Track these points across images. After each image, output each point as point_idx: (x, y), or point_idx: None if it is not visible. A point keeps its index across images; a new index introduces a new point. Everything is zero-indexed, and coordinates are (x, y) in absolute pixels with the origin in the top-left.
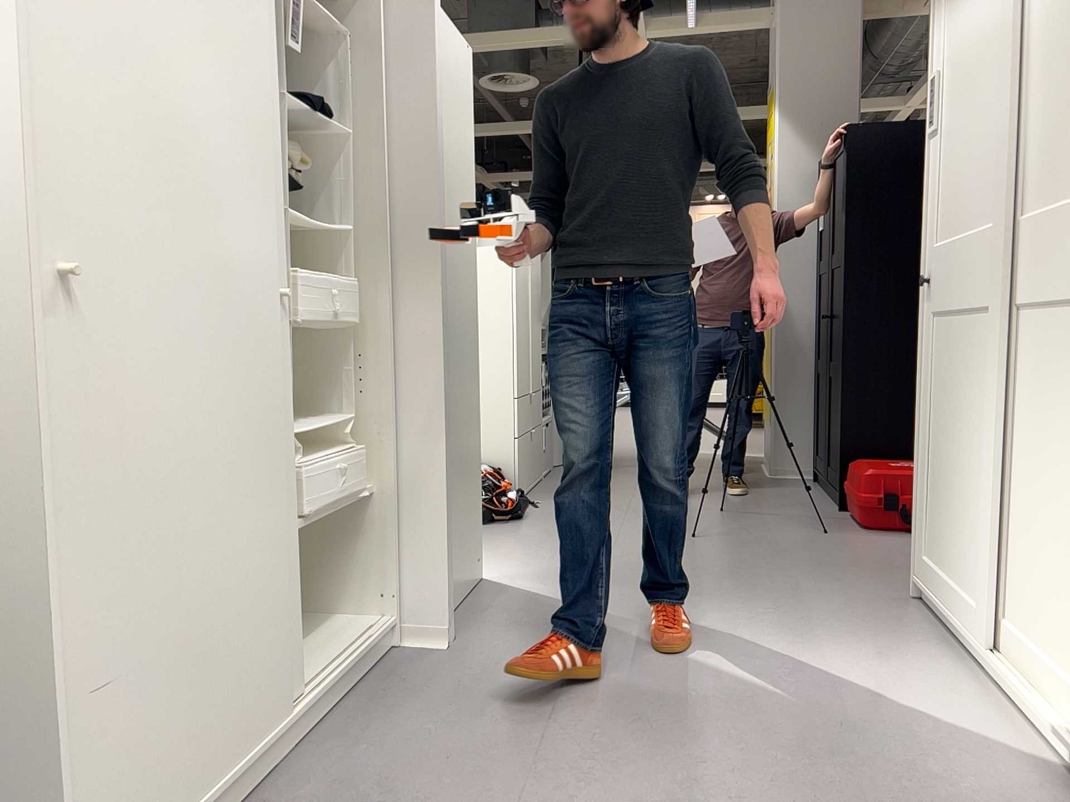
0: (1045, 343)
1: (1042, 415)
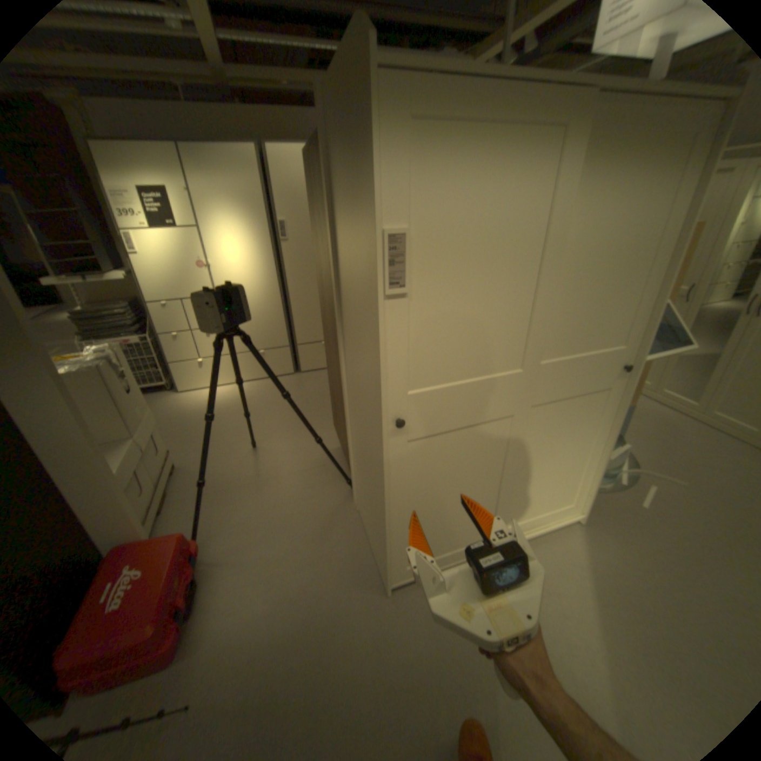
0: (557, 415)
1: (550, 443)
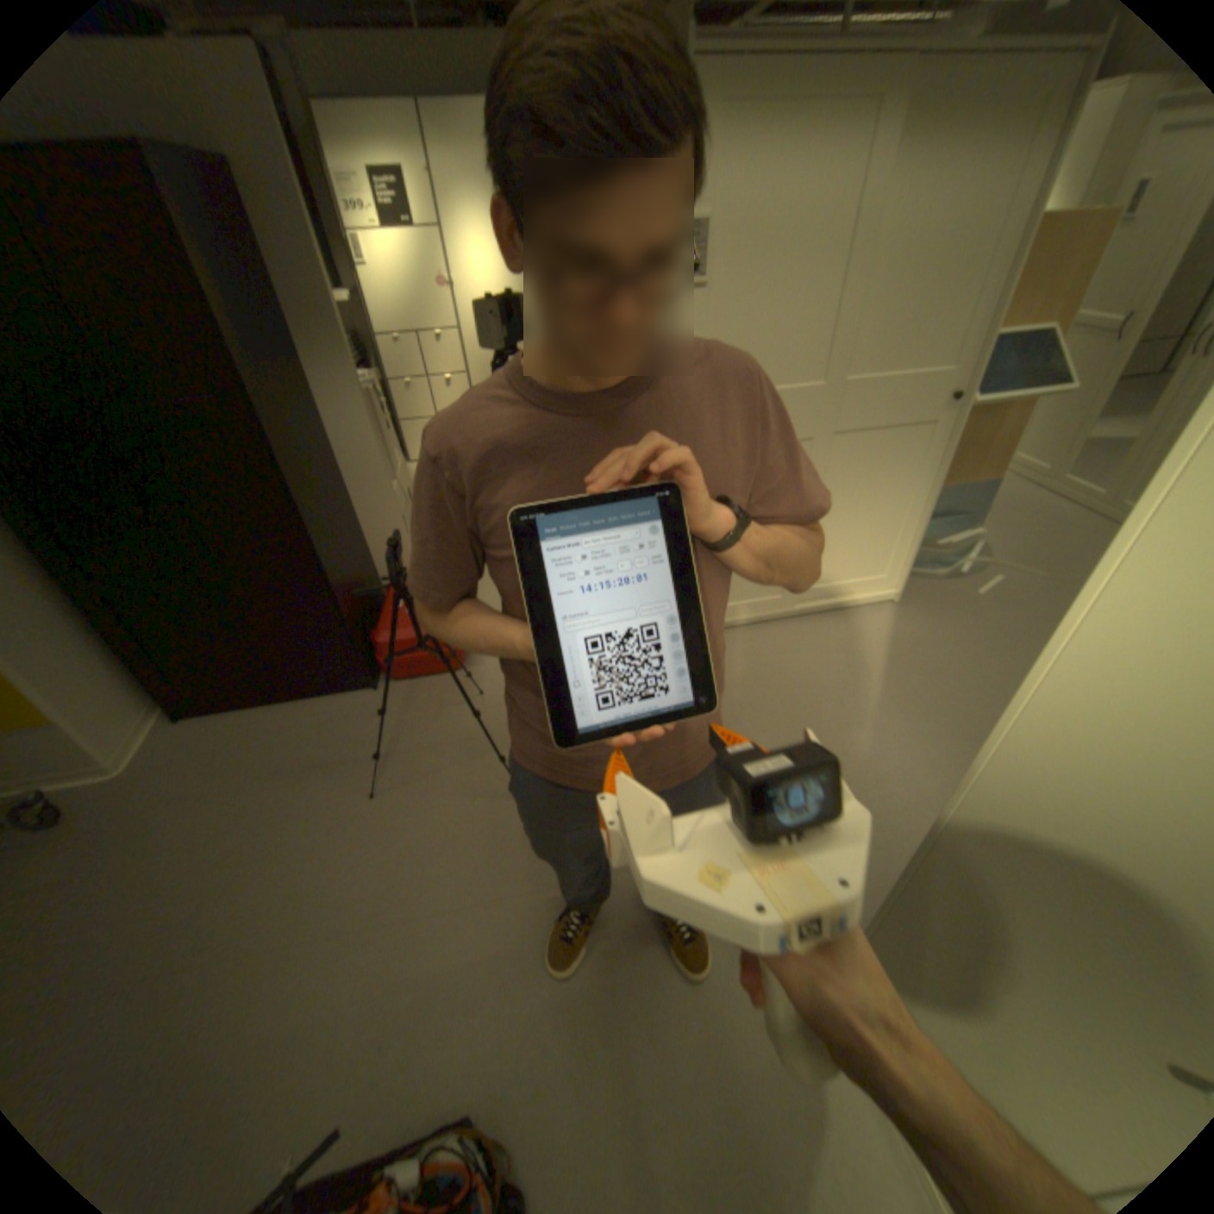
0: (868, 449)
1: (858, 485)
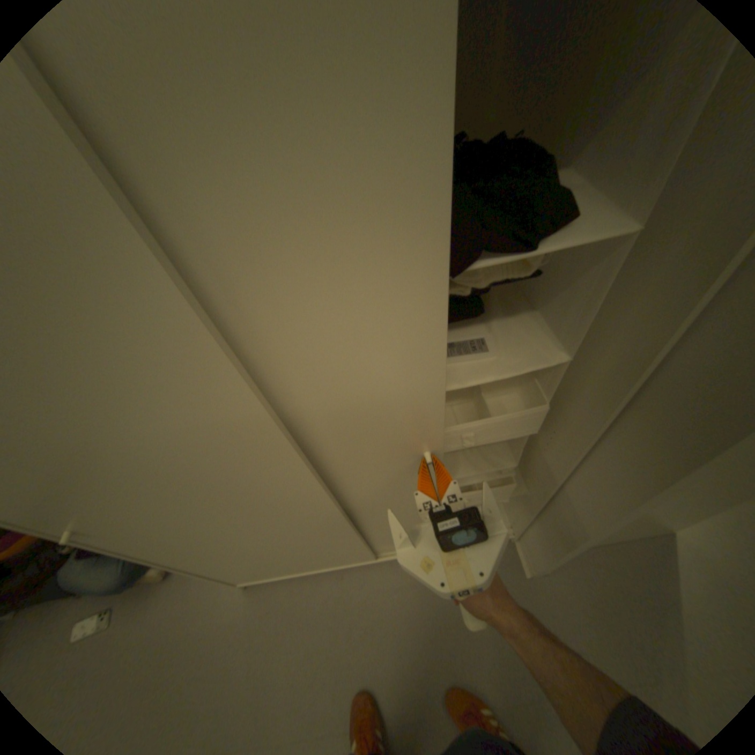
0: None
1: None
